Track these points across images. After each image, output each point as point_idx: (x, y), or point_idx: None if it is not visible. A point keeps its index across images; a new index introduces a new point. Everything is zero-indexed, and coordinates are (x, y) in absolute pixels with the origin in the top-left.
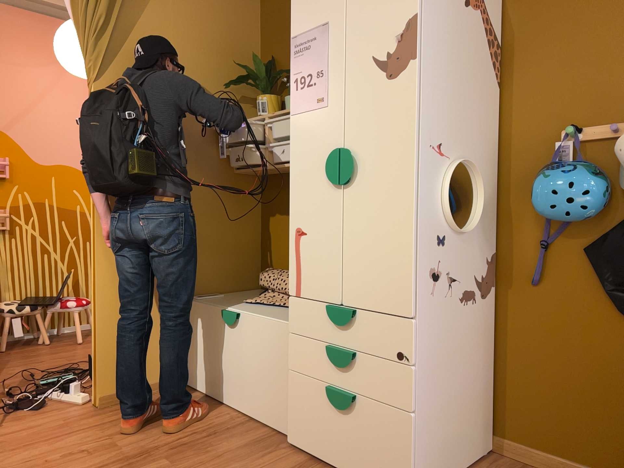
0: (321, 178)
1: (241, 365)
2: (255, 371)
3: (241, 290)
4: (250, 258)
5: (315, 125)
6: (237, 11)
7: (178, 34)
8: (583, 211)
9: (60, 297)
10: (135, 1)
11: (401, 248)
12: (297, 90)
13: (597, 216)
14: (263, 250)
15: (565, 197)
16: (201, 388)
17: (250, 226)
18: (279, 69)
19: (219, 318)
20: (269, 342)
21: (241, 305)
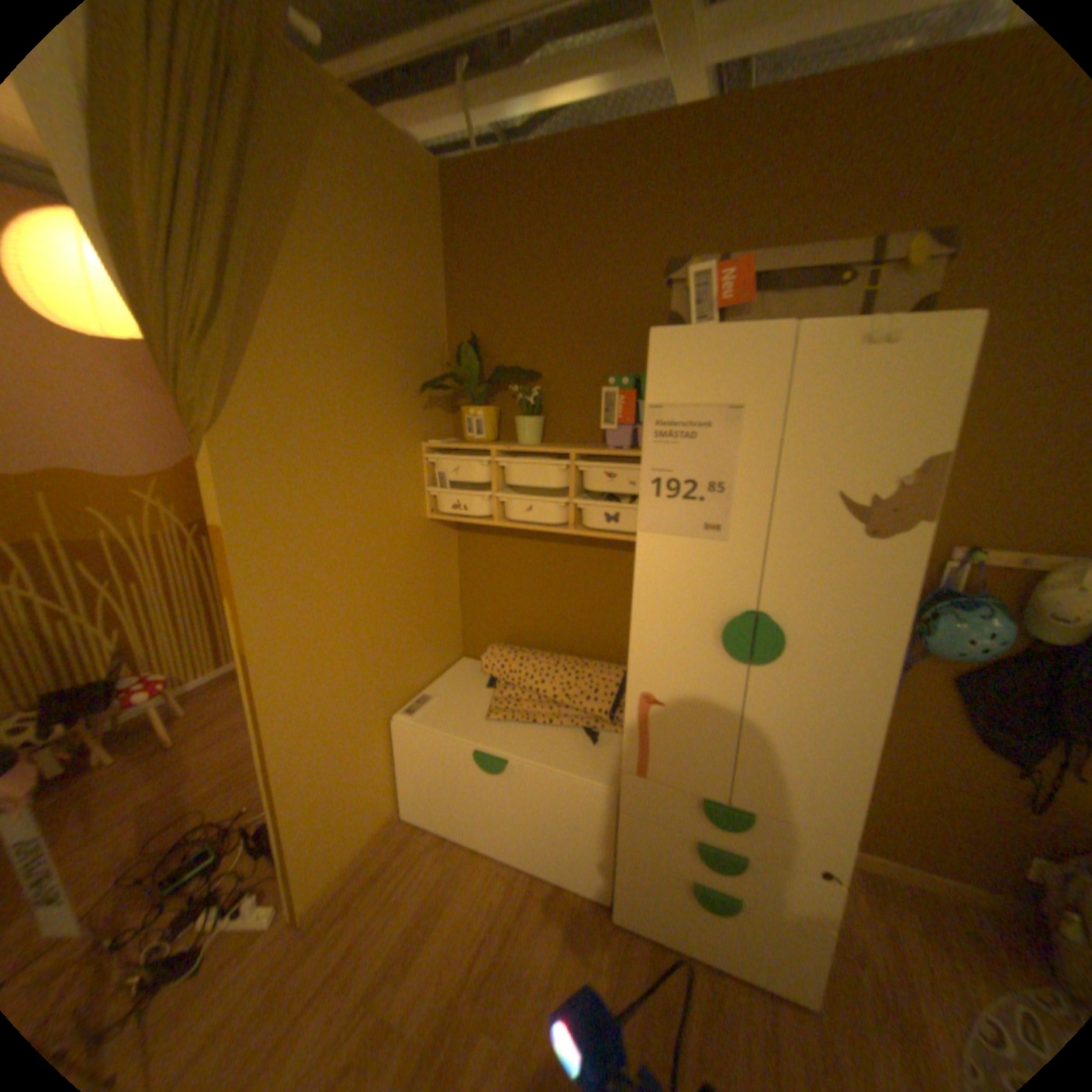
0: (704, 640)
1: (516, 819)
2: (543, 829)
3: (446, 669)
4: (453, 624)
5: (698, 562)
6: (414, 248)
7: (336, 305)
8: (990, 657)
9: (107, 678)
10: (255, 242)
11: (851, 764)
12: (658, 498)
13: (994, 656)
14: (468, 610)
15: (983, 647)
16: (436, 829)
17: (451, 584)
18: (488, 357)
19: (469, 758)
20: (572, 804)
21: (492, 728)
